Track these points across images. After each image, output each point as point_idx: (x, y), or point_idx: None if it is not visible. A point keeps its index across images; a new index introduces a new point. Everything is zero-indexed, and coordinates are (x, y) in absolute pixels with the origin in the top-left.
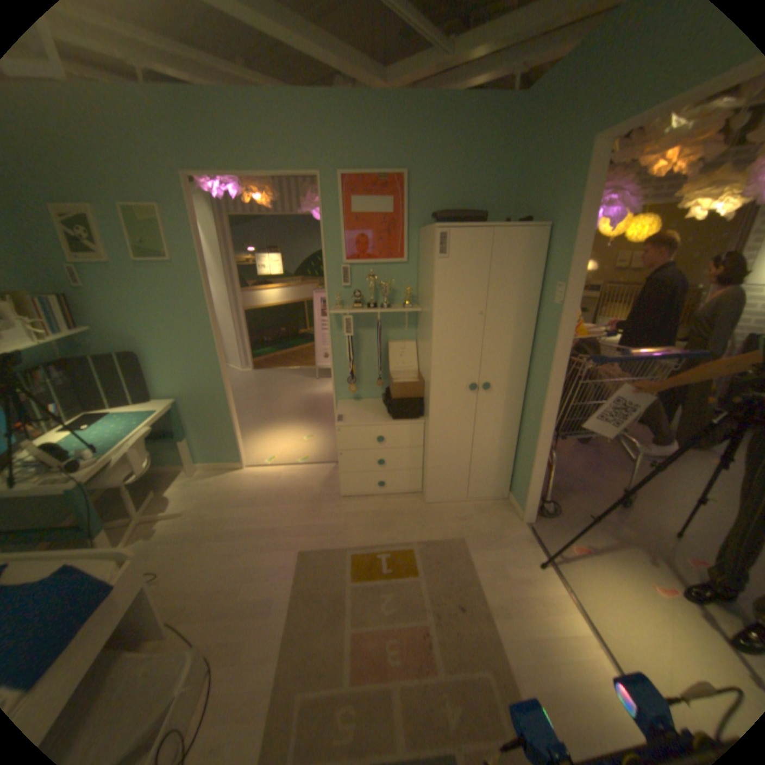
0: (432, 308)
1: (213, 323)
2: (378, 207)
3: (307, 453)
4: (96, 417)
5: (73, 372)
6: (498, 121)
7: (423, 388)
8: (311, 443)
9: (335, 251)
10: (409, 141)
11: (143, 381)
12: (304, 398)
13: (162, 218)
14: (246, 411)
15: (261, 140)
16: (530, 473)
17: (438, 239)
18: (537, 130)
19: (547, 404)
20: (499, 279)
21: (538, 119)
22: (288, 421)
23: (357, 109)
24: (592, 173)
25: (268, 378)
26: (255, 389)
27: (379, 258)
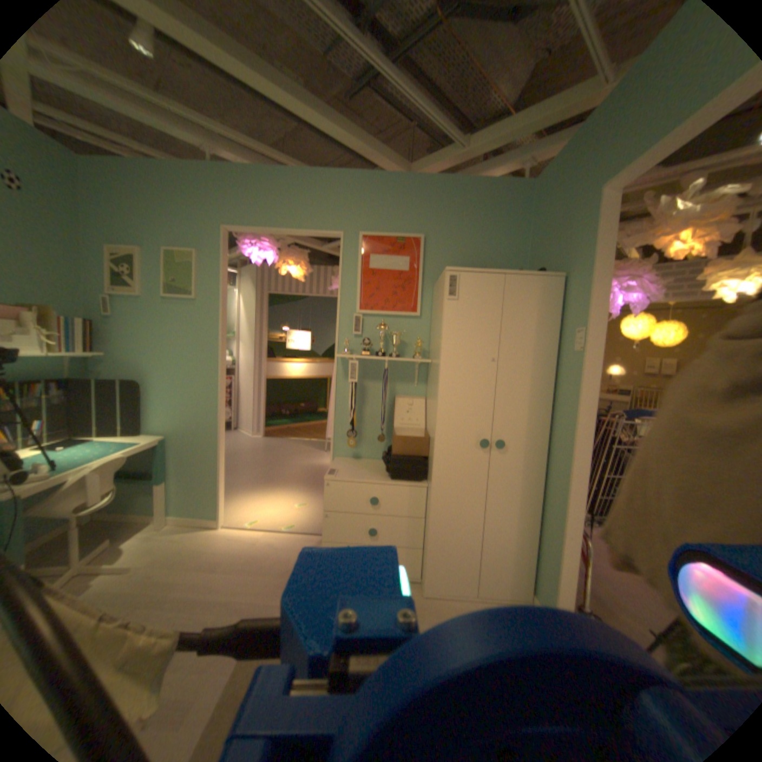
0: (439, 351)
1: (221, 362)
2: (394, 265)
3: (294, 522)
4: (79, 444)
5: (73, 393)
6: (510, 200)
7: (428, 445)
8: (301, 512)
9: (350, 302)
10: (427, 212)
11: (139, 414)
12: (307, 468)
13: (197, 263)
14: (243, 473)
15: (295, 205)
16: (559, 566)
17: (447, 281)
18: (547, 203)
19: (575, 468)
20: (512, 325)
21: (548, 194)
22: (283, 488)
23: (382, 185)
24: (603, 217)
25: (275, 446)
26: (259, 454)
27: (391, 311)
